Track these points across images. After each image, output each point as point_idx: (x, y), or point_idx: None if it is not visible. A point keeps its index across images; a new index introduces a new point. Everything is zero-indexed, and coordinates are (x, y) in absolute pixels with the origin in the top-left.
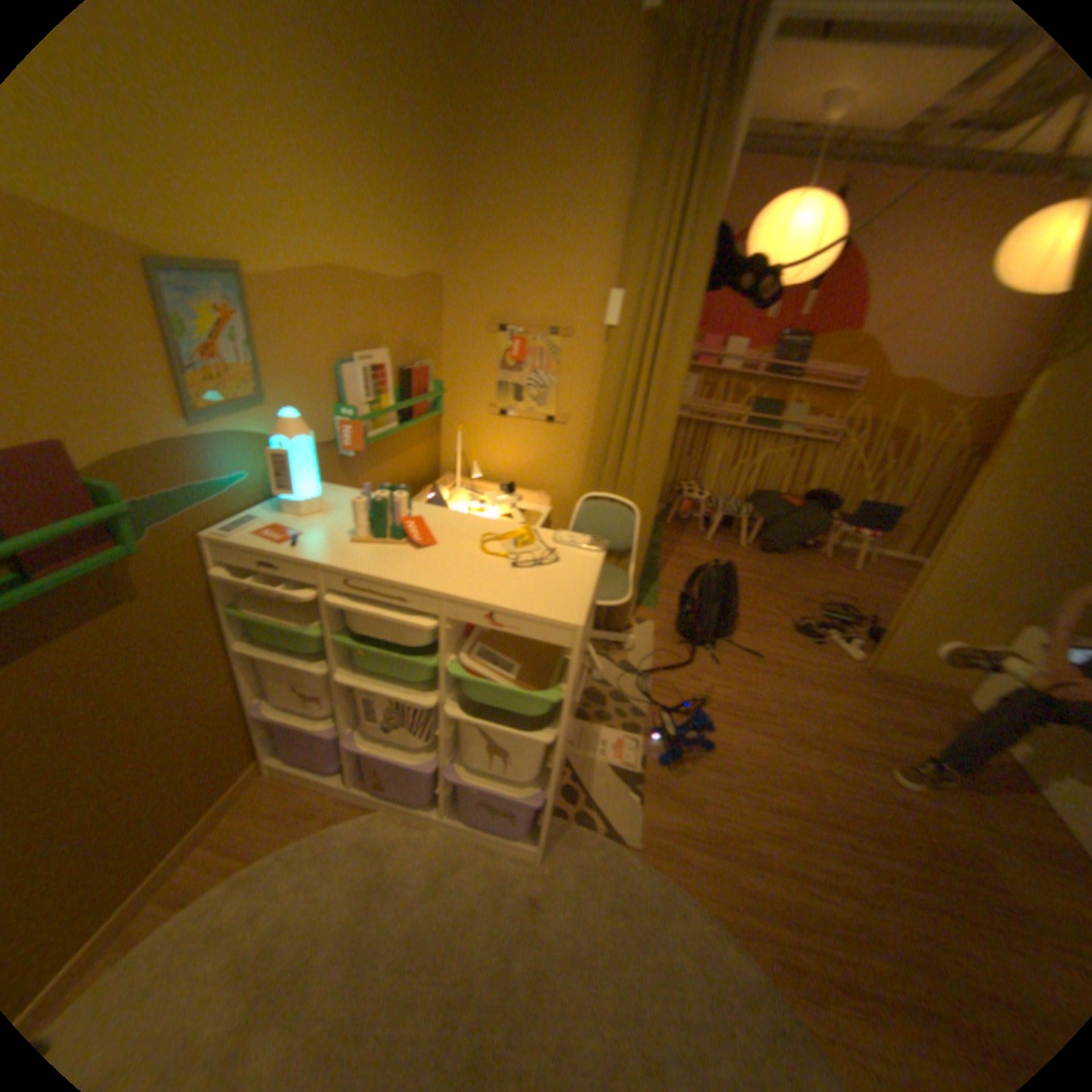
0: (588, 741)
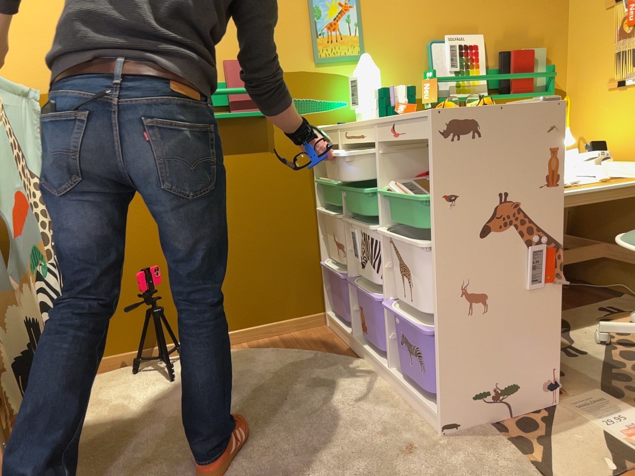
0: (597, 410)
